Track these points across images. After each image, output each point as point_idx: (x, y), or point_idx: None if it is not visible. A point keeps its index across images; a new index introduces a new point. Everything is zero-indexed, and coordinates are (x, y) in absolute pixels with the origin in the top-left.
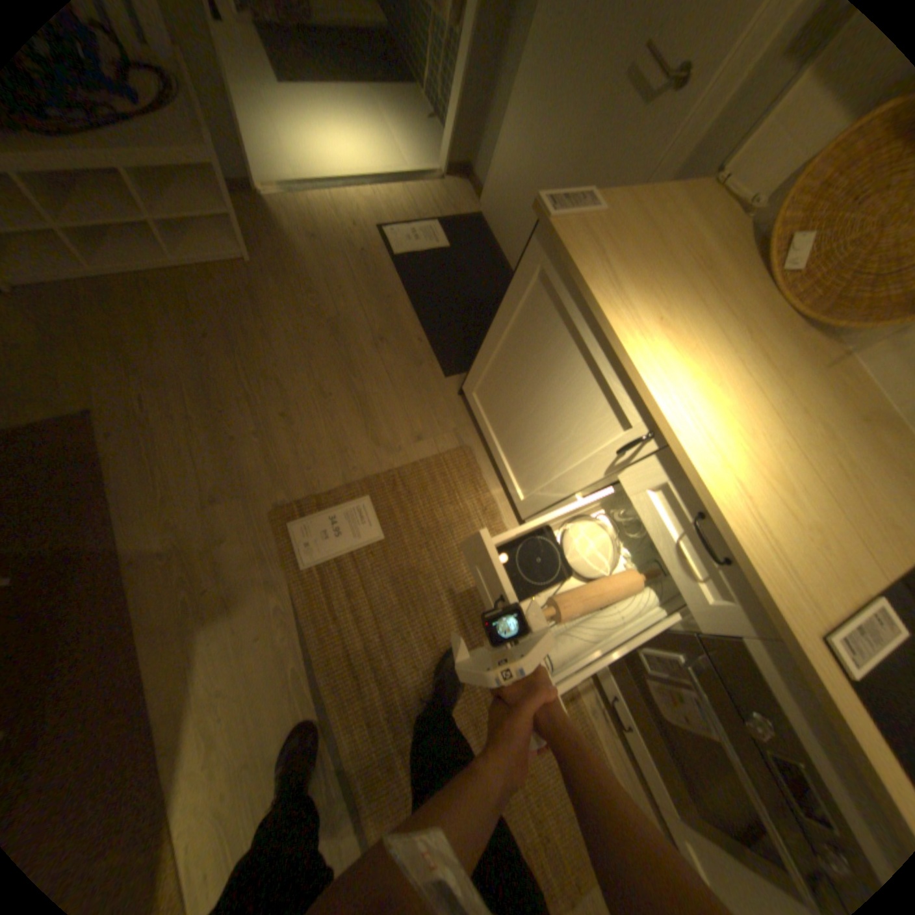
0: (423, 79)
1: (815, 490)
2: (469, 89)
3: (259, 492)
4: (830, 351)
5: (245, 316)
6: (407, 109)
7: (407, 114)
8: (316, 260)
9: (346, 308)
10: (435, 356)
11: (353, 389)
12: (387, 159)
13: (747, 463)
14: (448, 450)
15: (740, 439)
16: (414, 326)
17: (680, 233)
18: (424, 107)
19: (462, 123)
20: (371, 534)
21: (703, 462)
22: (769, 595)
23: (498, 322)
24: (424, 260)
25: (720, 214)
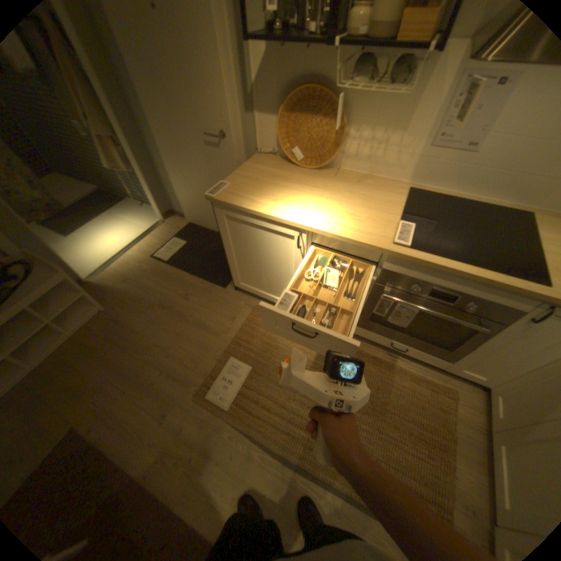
0: (126, 194)
1: (358, 209)
2: (149, 185)
3: (181, 395)
4: (332, 172)
5: (117, 331)
6: (127, 208)
7: (129, 210)
8: (132, 287)
9: (161, 295)
10: (213, 283)
11: (189, 322)
12: (133, 230)
13: (331, 216)
14: (248, 312)
15: (324, 212)
16: (195, 279)
17: (258, 174)
18: (134, 203)
19: (155, 197)
20: (244, 370)
21: (318, 225)
22: (368, 243)
23: (226, 247)
24: (179, 254)
25: (266, 160)
